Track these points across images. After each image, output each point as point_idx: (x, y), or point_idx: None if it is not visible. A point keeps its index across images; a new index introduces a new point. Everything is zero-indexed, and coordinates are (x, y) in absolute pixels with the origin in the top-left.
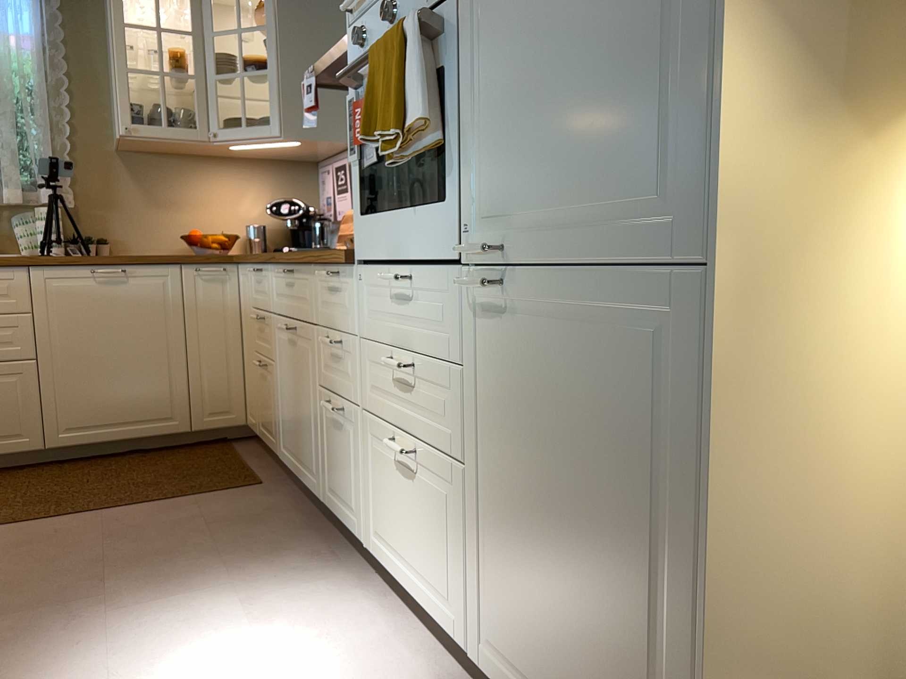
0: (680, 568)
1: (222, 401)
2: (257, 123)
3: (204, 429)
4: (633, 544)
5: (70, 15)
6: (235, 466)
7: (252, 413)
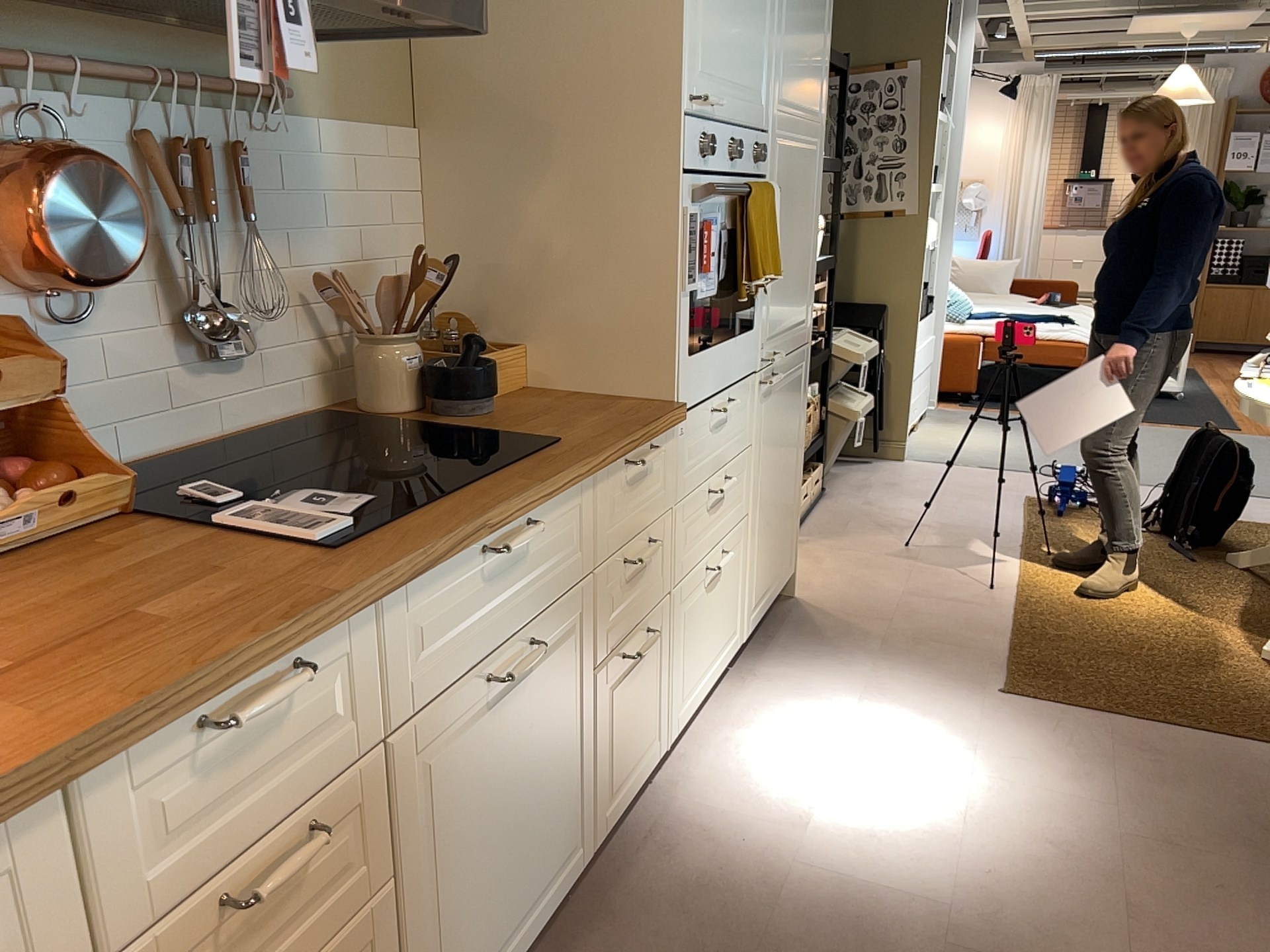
0: (798, 456)
1: None
2: None
3: None
4: (793, 462)
5: None
6: None
7: None
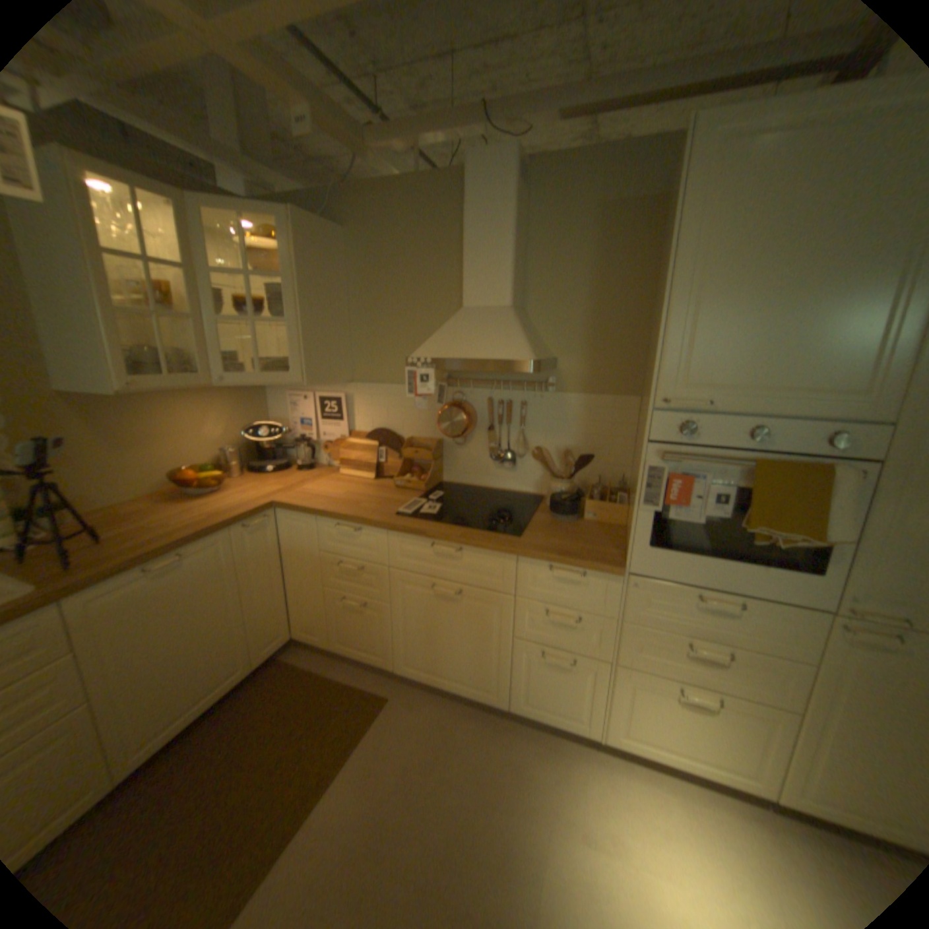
0: None
1: (272, 633)
2: (236, 356)
3: (261, 664)
4: None
5: None
6: (330, 690)
7: (310, 634)
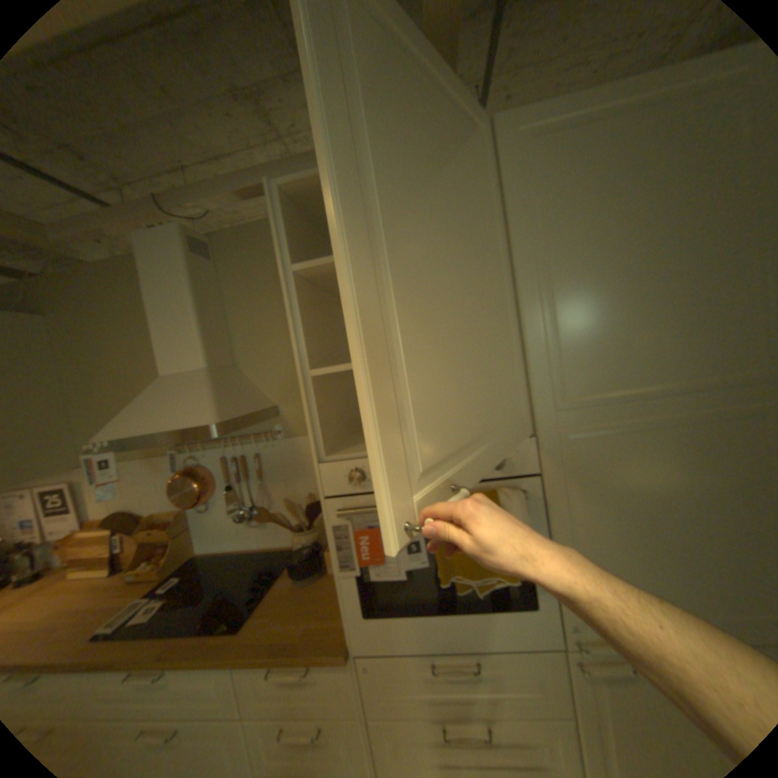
0: None
1: None
2: None
3: None
4: None
5: None
6: None
7: None
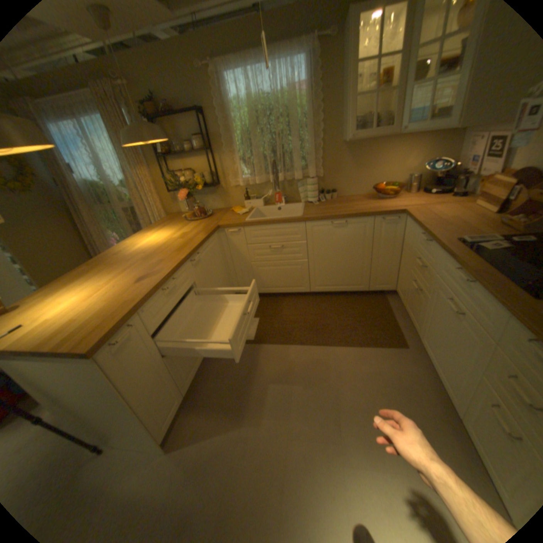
0: None
1: (385, 280)
2: (433, 108)
3: (375, 290)
4: None
5: (324, 59)
6: (390, 322)
7: (401, 292)
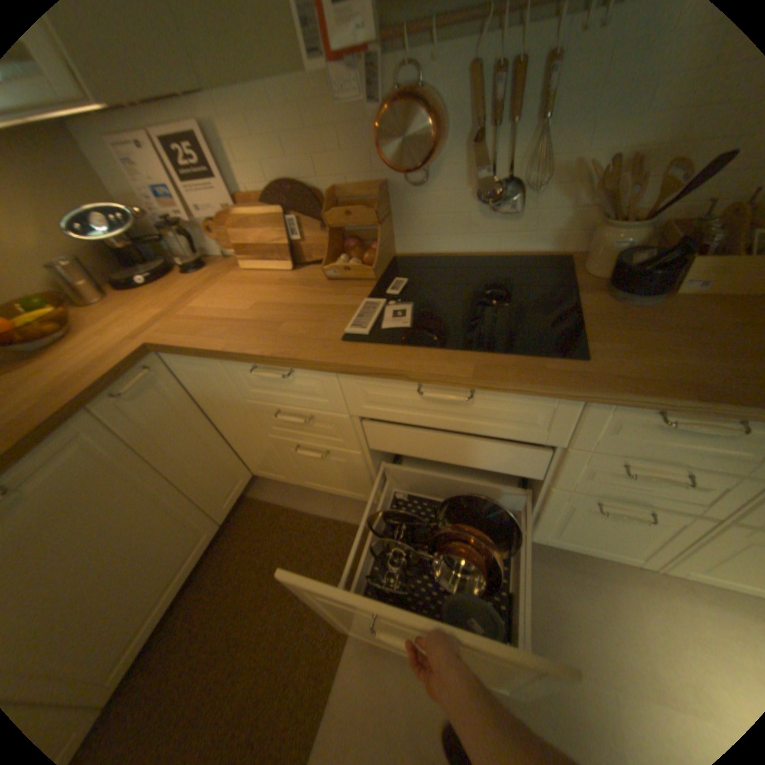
0: None
1: (228, 481)
2: None
3: (229, 512)
4: None
5: None
6: (312, 525)
7: (272, 471)
